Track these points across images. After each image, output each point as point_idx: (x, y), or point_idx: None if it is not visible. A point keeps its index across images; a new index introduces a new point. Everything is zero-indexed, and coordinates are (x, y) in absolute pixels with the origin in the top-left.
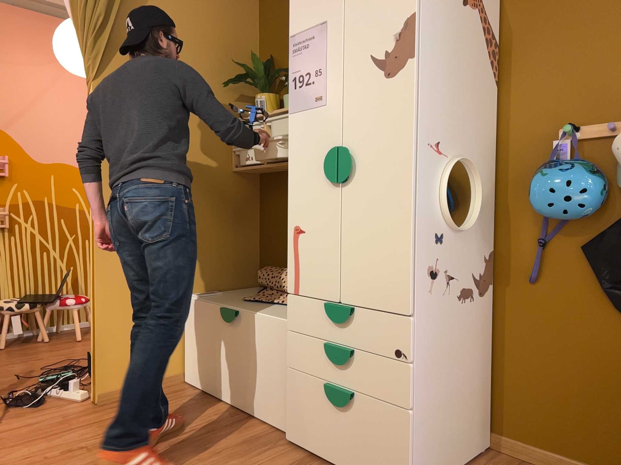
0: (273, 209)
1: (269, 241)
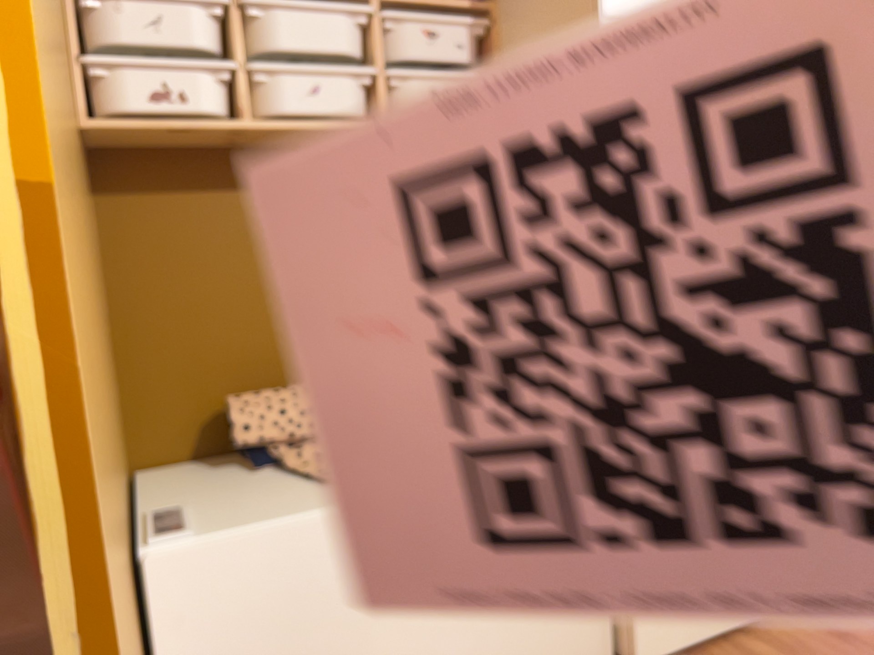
0: (171, 249)
1: (164, 338)
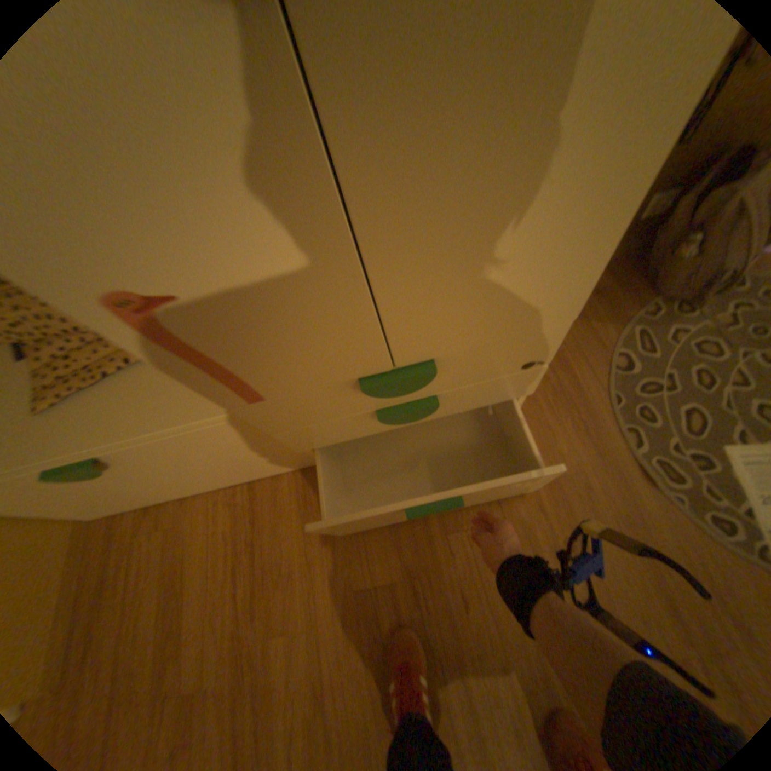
0: None
1: None
